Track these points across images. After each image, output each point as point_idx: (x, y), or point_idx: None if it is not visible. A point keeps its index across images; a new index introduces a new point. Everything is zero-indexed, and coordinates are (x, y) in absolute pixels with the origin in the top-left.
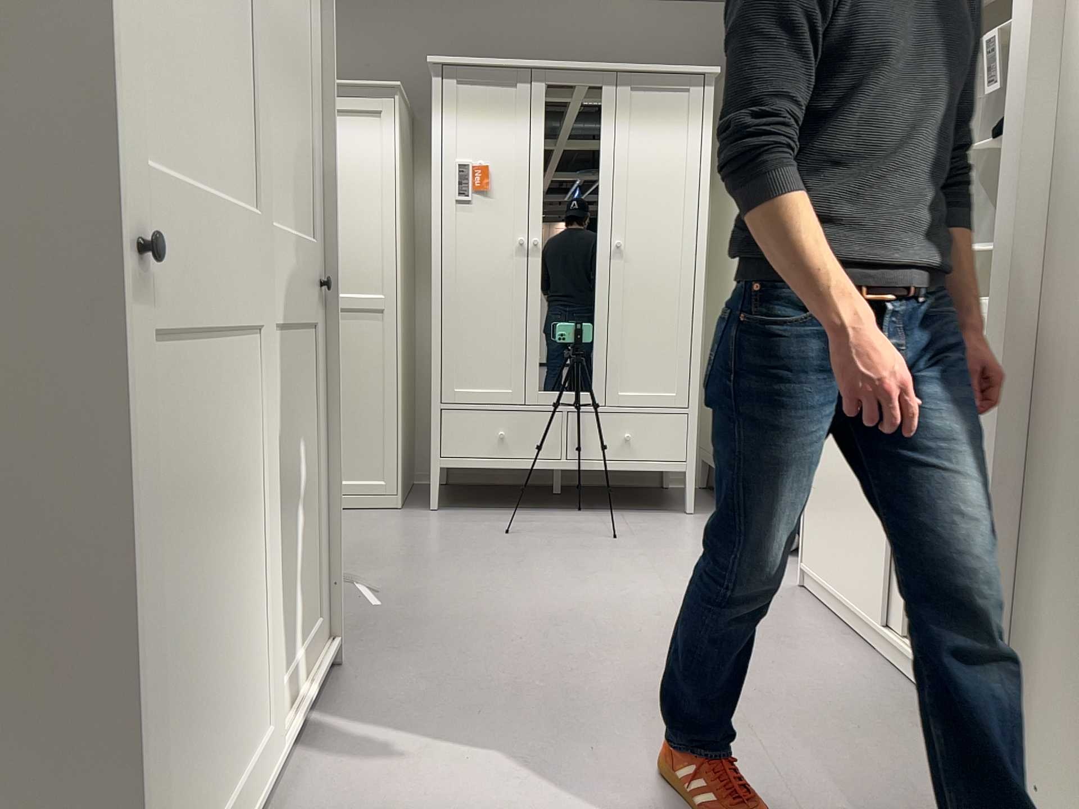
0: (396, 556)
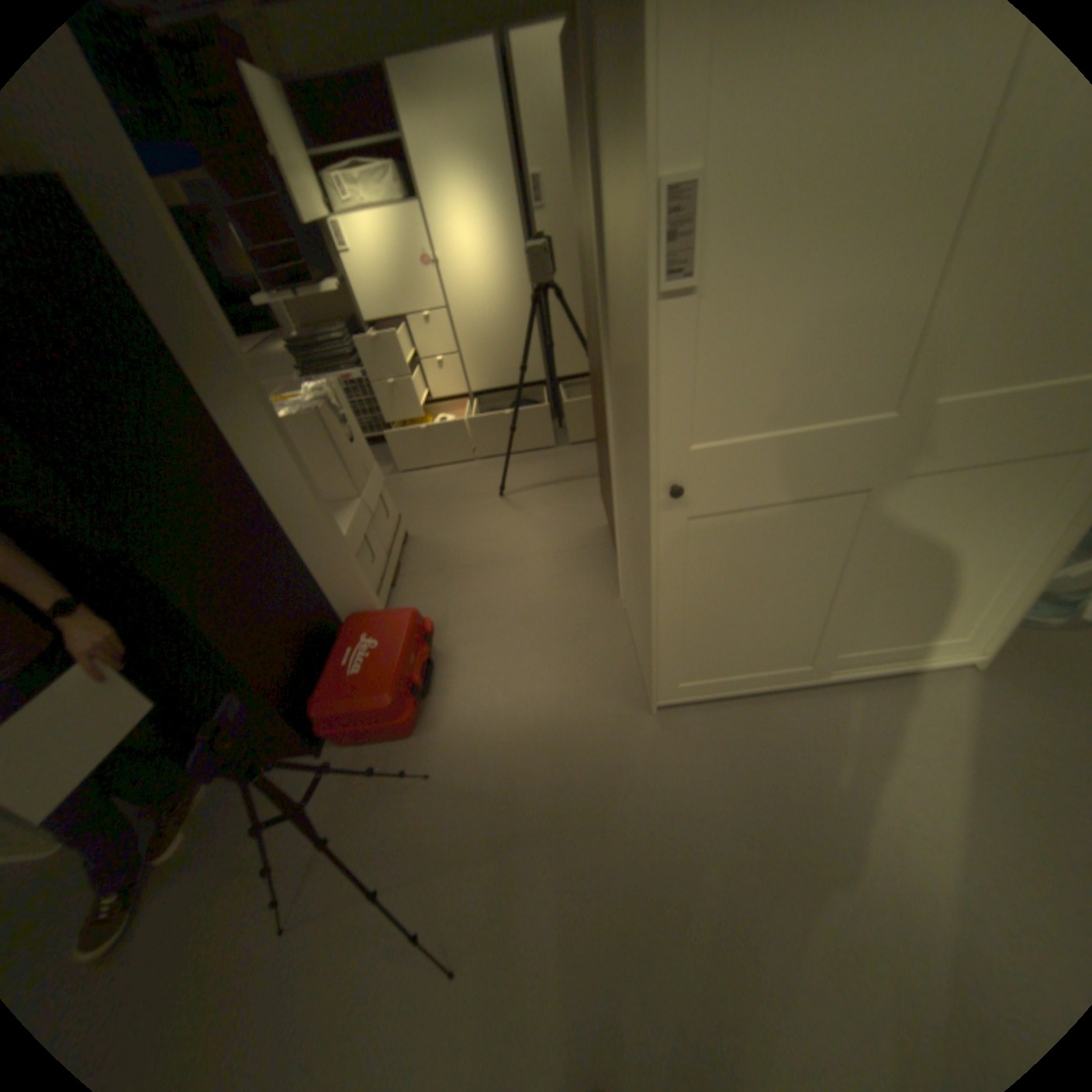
0: None
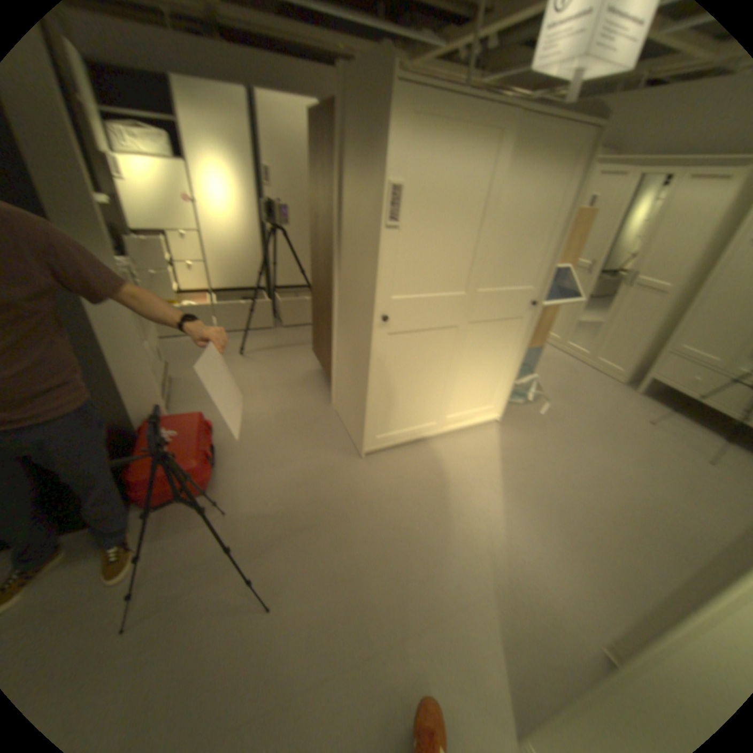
0: (586, 402)
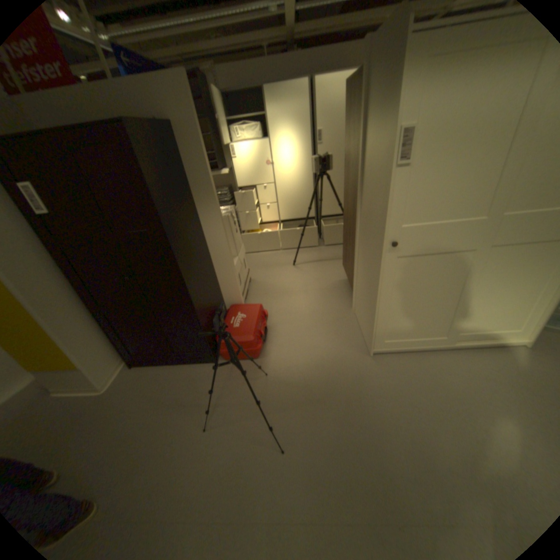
0: None
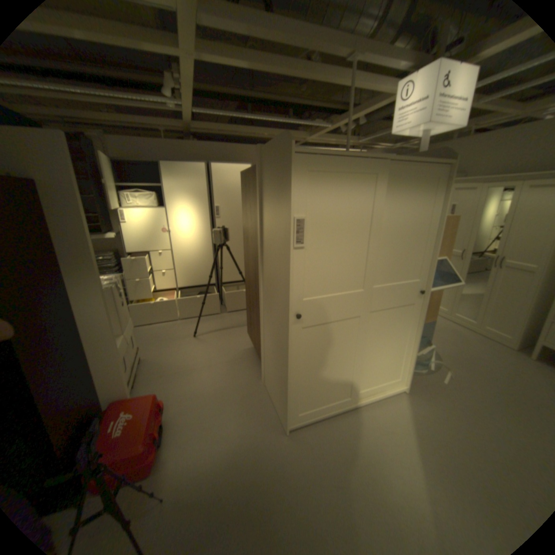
0: (484, 369)
